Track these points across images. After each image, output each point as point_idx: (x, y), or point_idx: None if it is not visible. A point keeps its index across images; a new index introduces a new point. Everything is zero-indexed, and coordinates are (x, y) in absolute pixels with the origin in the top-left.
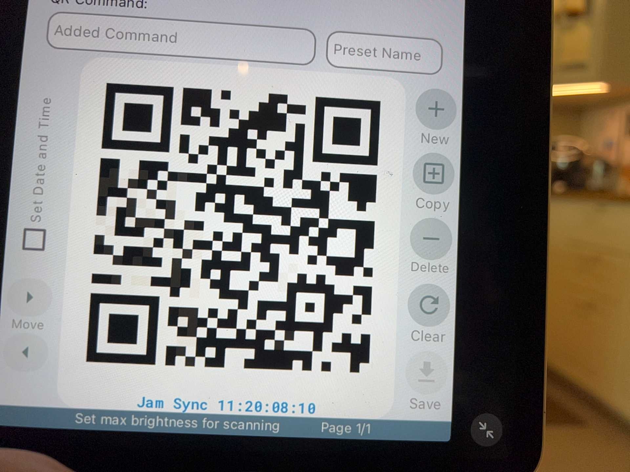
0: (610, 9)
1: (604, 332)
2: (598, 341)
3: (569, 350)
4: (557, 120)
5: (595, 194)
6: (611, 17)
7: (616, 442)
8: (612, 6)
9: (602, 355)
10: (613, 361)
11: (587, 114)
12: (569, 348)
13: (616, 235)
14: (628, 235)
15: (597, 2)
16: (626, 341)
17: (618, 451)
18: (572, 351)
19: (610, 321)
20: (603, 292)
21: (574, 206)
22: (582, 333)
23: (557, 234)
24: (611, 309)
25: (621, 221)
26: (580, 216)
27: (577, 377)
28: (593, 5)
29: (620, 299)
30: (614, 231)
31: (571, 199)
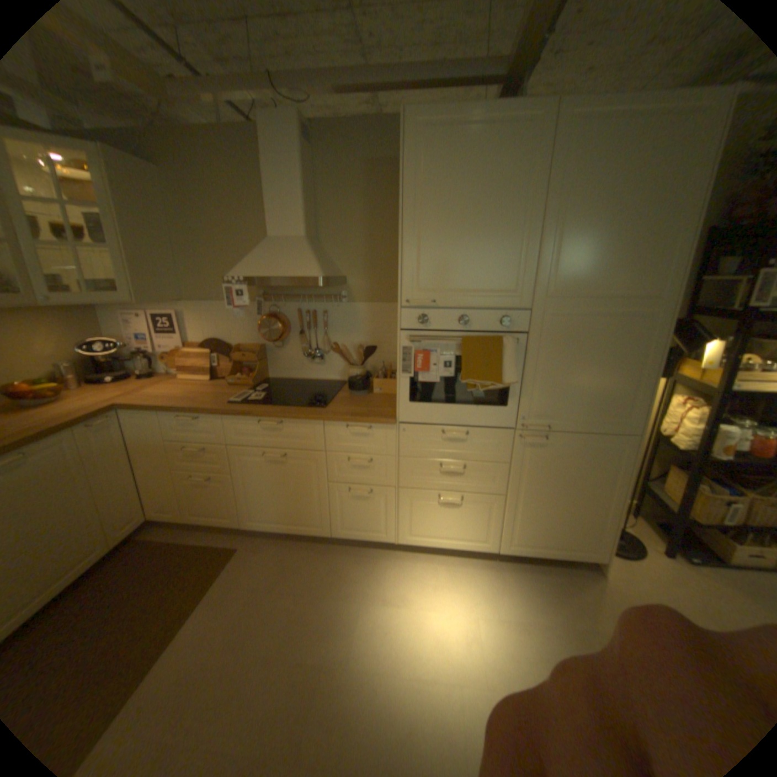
0: (116, 241)
1: (220, 492)
2: (216, 499)
3: (192, 510)
4: (69, 317)
5: (181, 409)
6: (122, 251)
7: (252, 548)
8: (119, 241)
9: (223, 506)
10: (233, 506)
11: (94, 308)
12: (192, 509)
13: (210, 434)
14: (220, 434)
15: (98, 231)
16: (238, 494)
17: (258, 553)
18: (196, 510)
19: (222, 485)
20: (211, 470)
21: (160, 416)
22: (201, 497)
23: (149, 437)
24: (221, 478)
25: (211, 425)
26: (169, 423)
27: (206, 523)
28: (93, 232)
29: (227, 471)
30: (208, 432)
31: (158, 412)
